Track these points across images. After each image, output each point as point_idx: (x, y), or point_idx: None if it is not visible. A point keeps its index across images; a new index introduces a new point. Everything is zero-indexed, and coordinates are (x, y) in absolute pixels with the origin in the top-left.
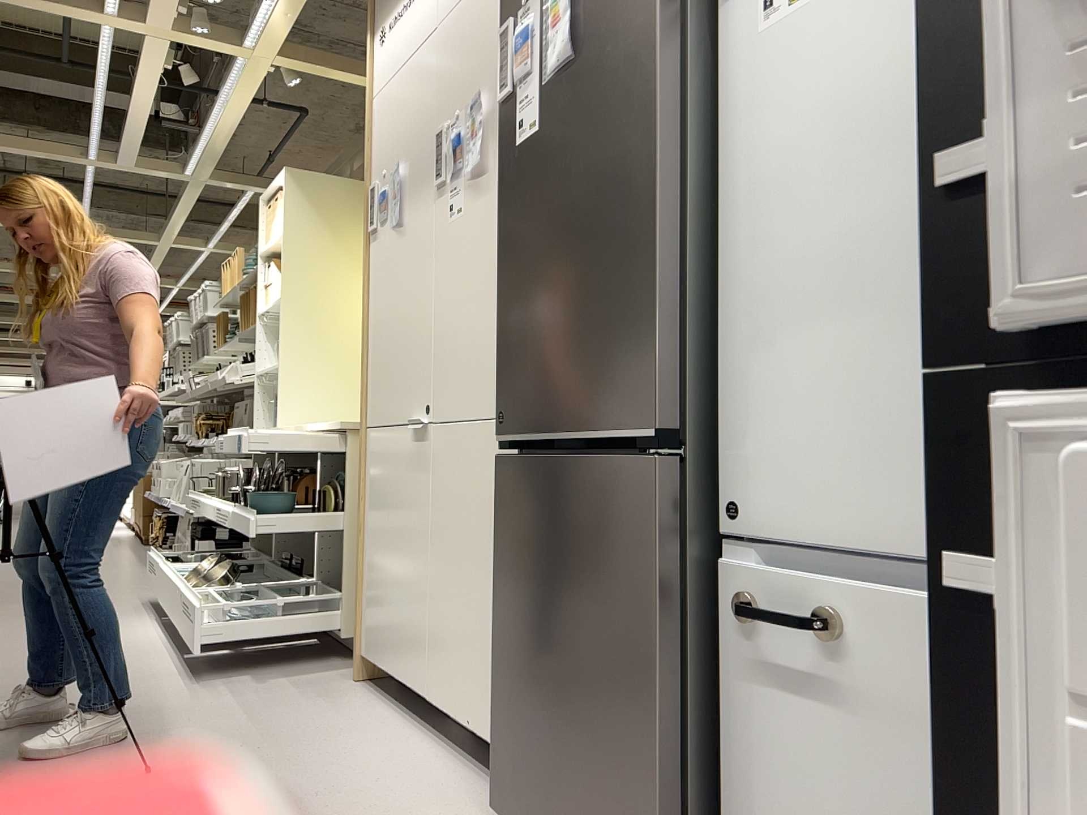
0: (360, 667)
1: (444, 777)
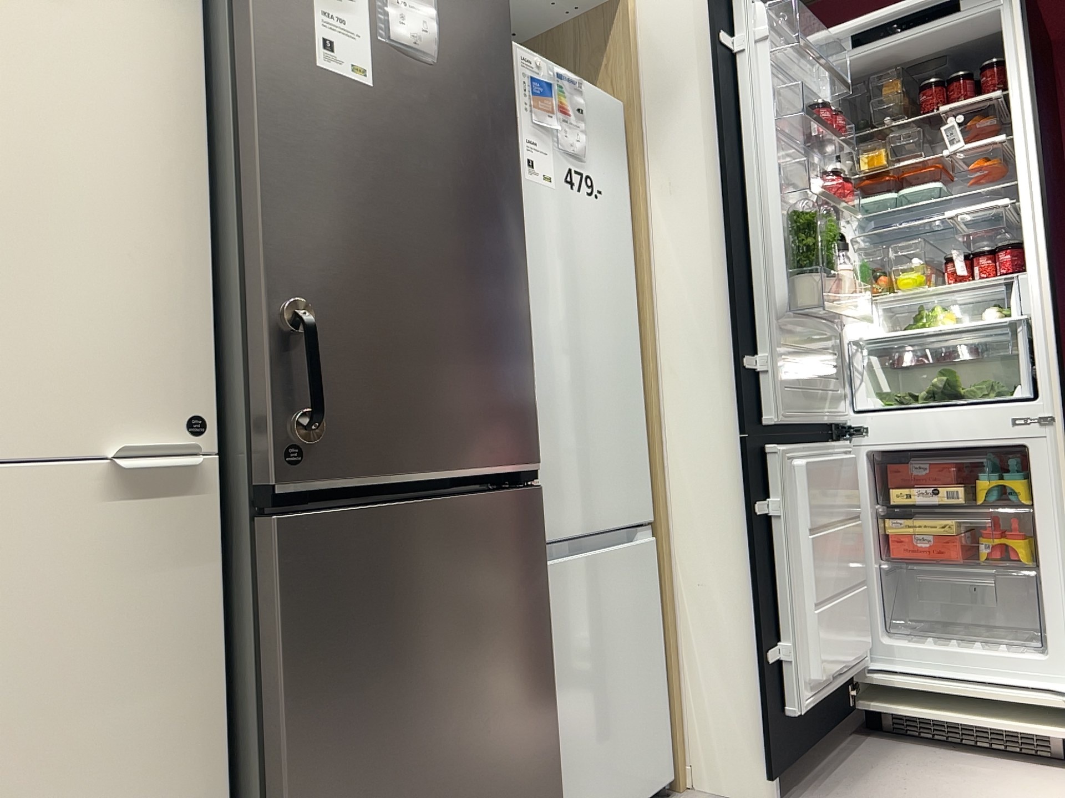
0: None
1: None
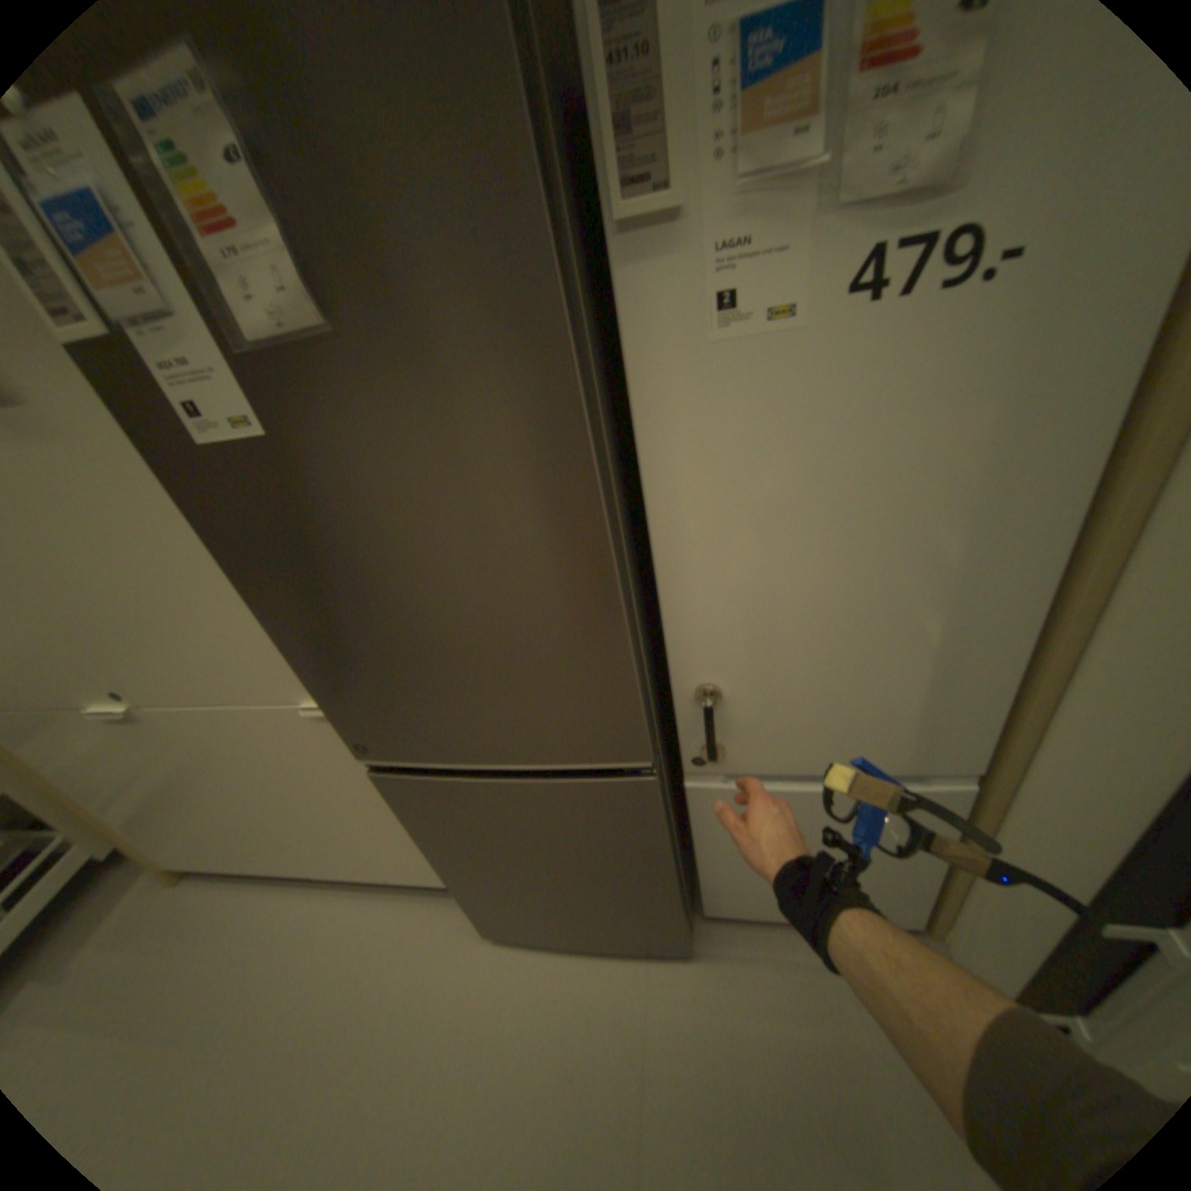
0: (167, 872)
1: (393, 923)
